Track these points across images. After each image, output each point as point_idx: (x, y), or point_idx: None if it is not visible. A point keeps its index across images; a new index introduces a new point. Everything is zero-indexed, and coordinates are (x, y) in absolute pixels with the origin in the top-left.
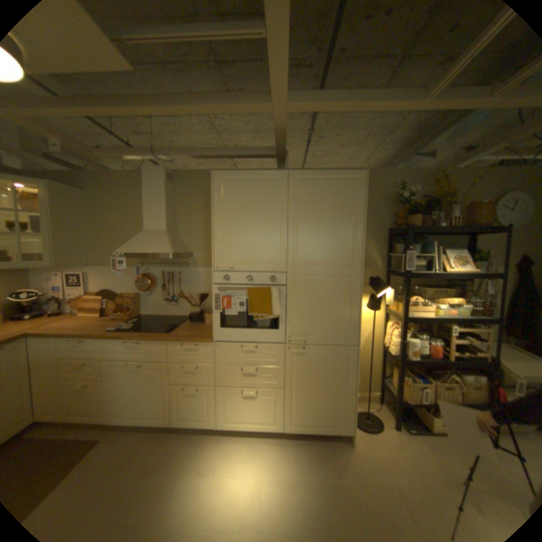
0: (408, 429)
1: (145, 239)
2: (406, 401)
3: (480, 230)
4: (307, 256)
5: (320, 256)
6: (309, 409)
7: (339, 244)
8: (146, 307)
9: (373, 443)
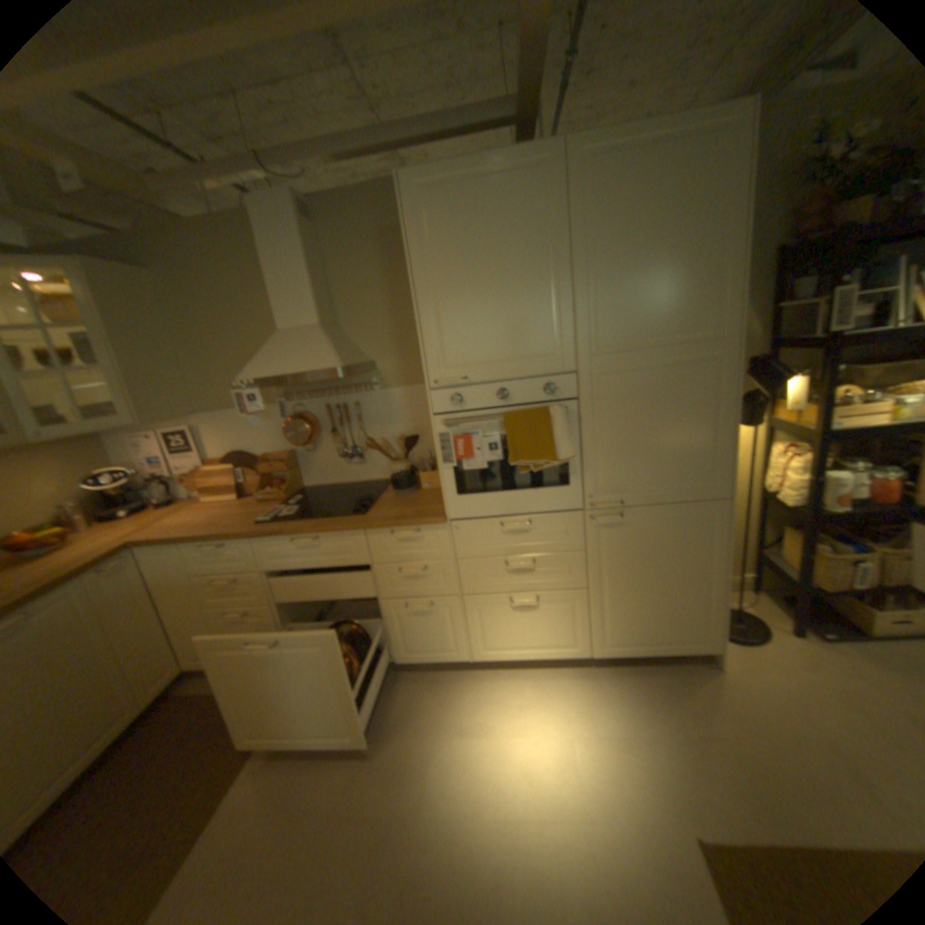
0: (819, 633)
1: (287, 347)
2: (819, 586)
3: None
4: (621, 331)
5: (649, 327)
6: (638, 618)
7: (691, 292)
8: (313, 473)
9: (757, 663)
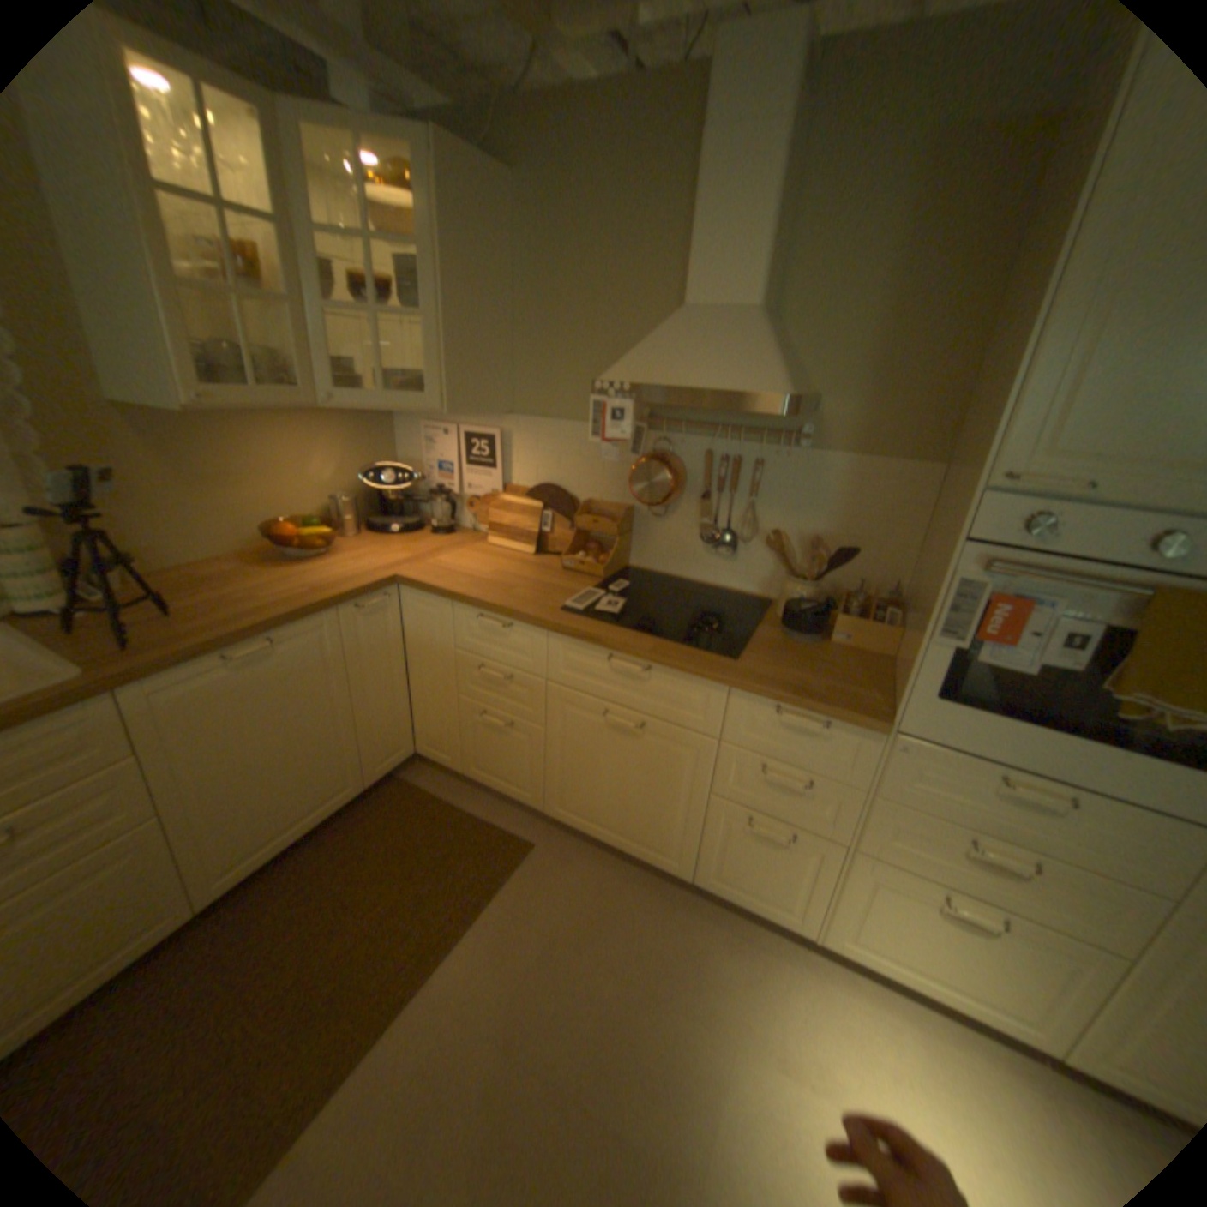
0: None
1: (695, 335)
2: None
3: None
4: None
5: None
6: None
7: None
8: (647, 549)
9: None
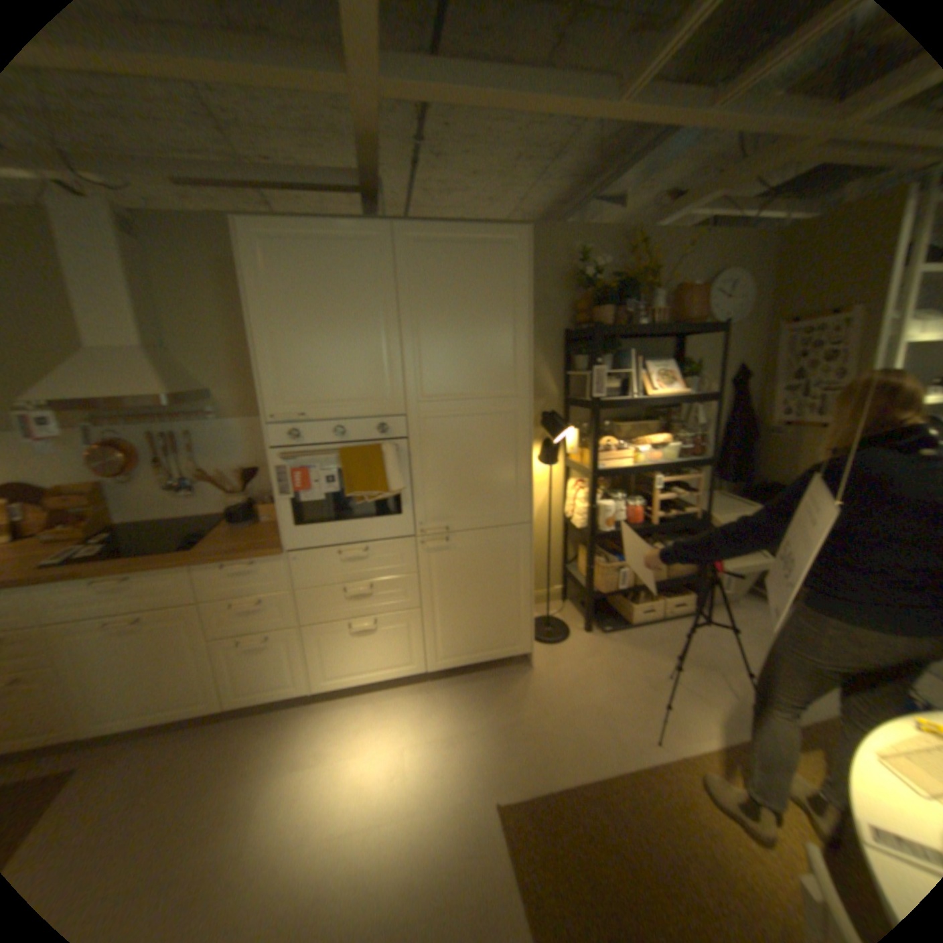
0: (601, 628)
1: (97, 366)
2: (599, 590)
3: (690, 330)
4: (442, 385)
5: (464, 383)
6: (464, 630)
7: (494, 360)
8: (126, 508)
9: (557, 657)
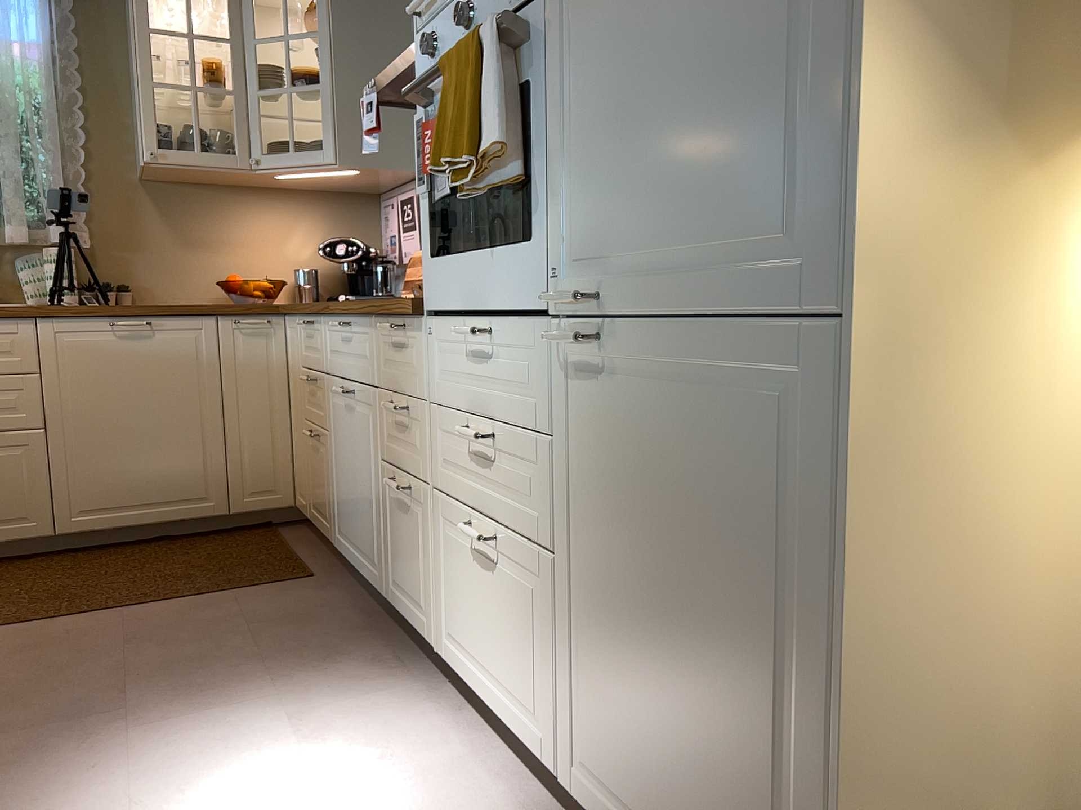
0: None
1: None
2: None
3: None
4: None
5: None
6: (636, 723)
7: None
8: None
9: None
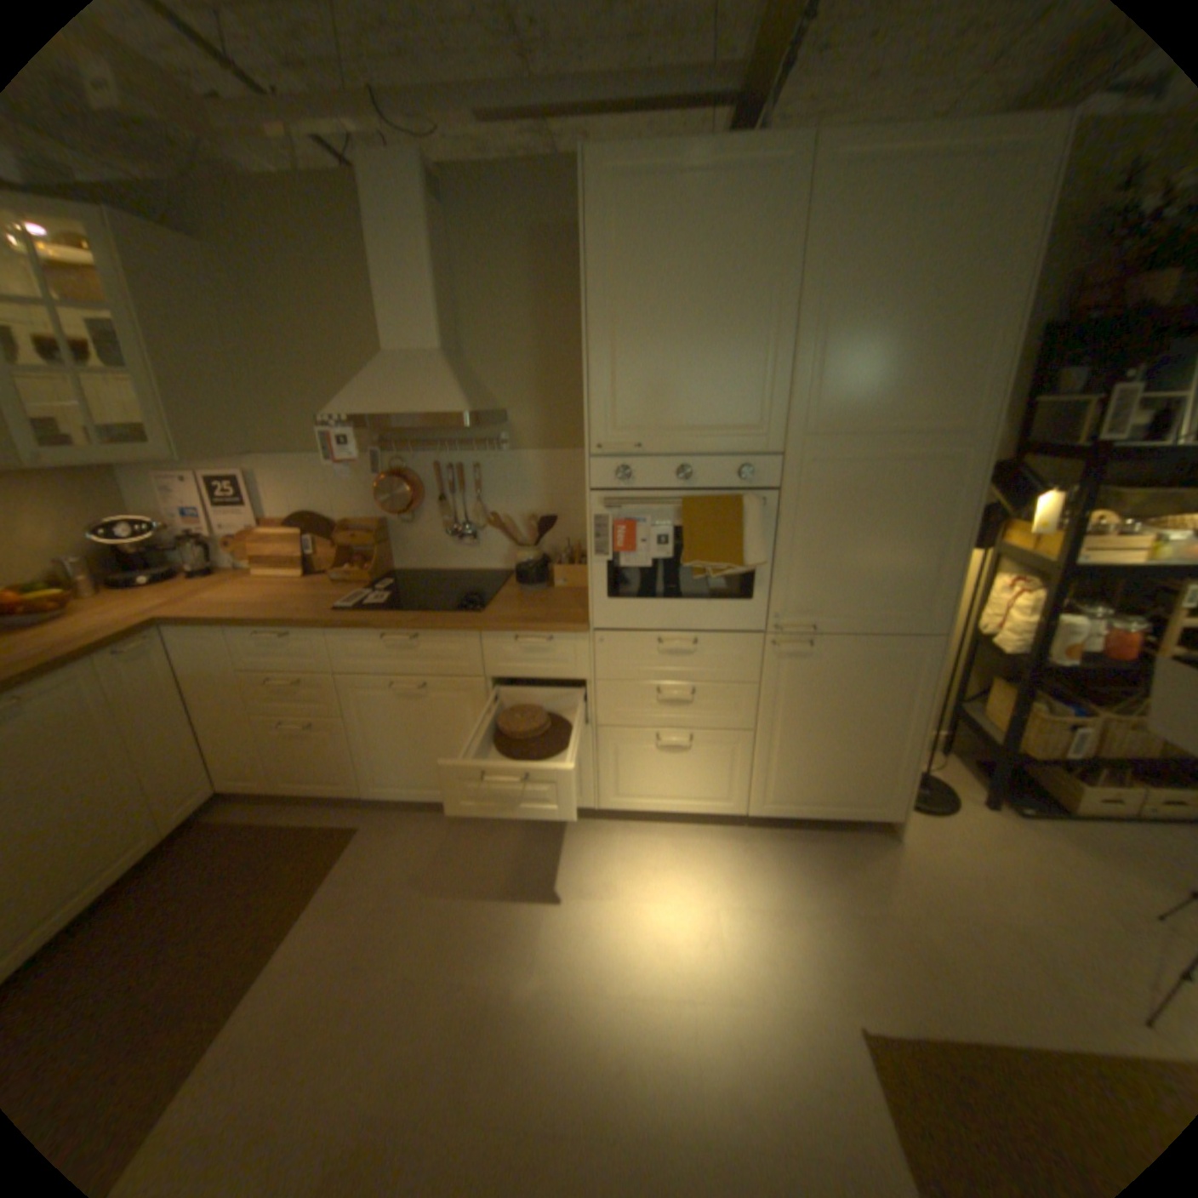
0: (1015, 806)
1: (393, 374)
2: (1026, 752)
3: None
4: (848, 406)
5: (884, 405)
6: (811, 771)
7: (945, 366)
8: (406, 551)
9: (941, 835)
